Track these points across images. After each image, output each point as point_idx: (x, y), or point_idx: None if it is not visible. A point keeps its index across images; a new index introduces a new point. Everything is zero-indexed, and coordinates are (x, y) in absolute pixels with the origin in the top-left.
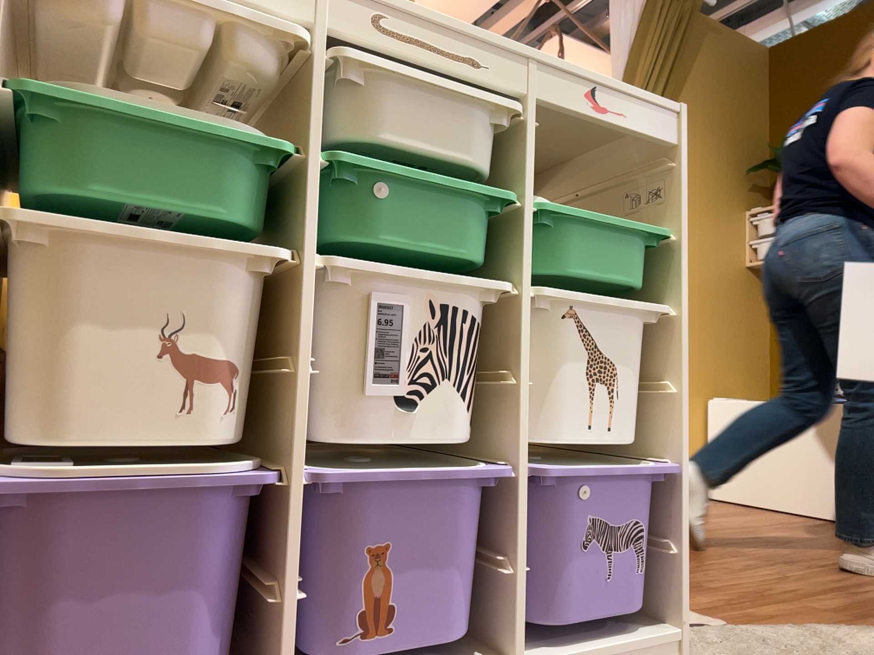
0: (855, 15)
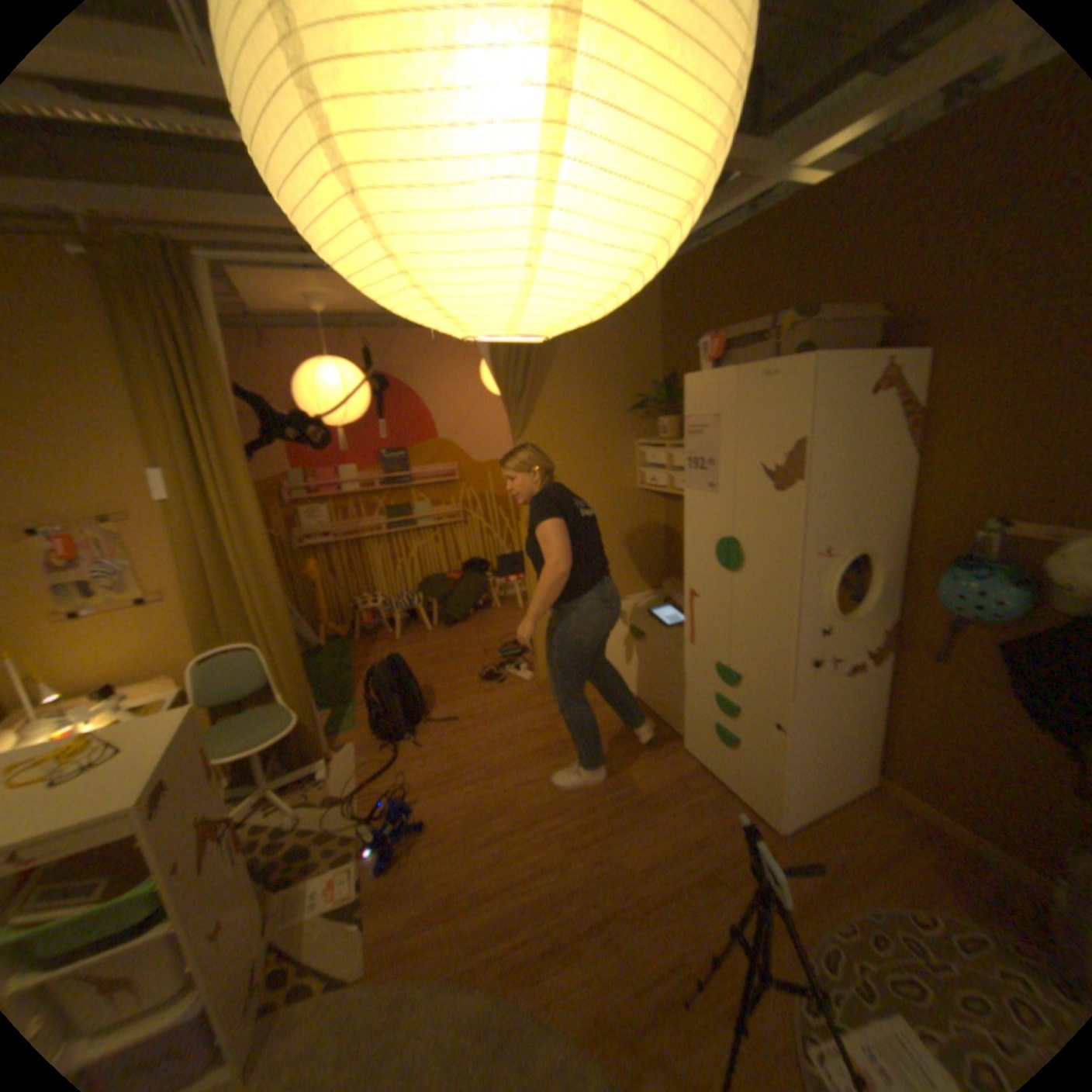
0: (723, 237)
